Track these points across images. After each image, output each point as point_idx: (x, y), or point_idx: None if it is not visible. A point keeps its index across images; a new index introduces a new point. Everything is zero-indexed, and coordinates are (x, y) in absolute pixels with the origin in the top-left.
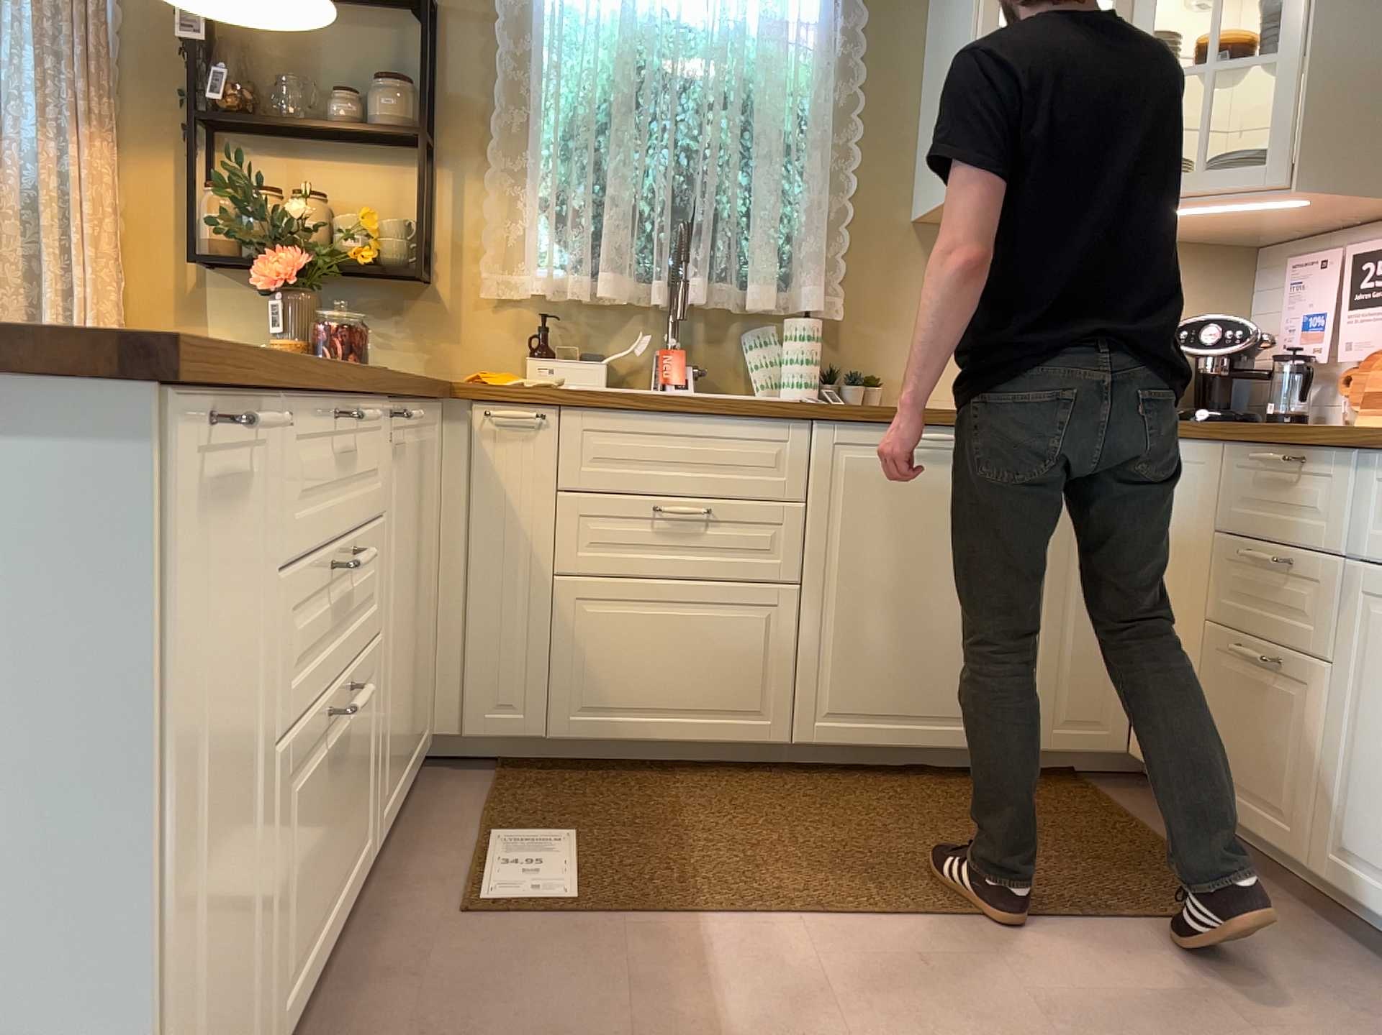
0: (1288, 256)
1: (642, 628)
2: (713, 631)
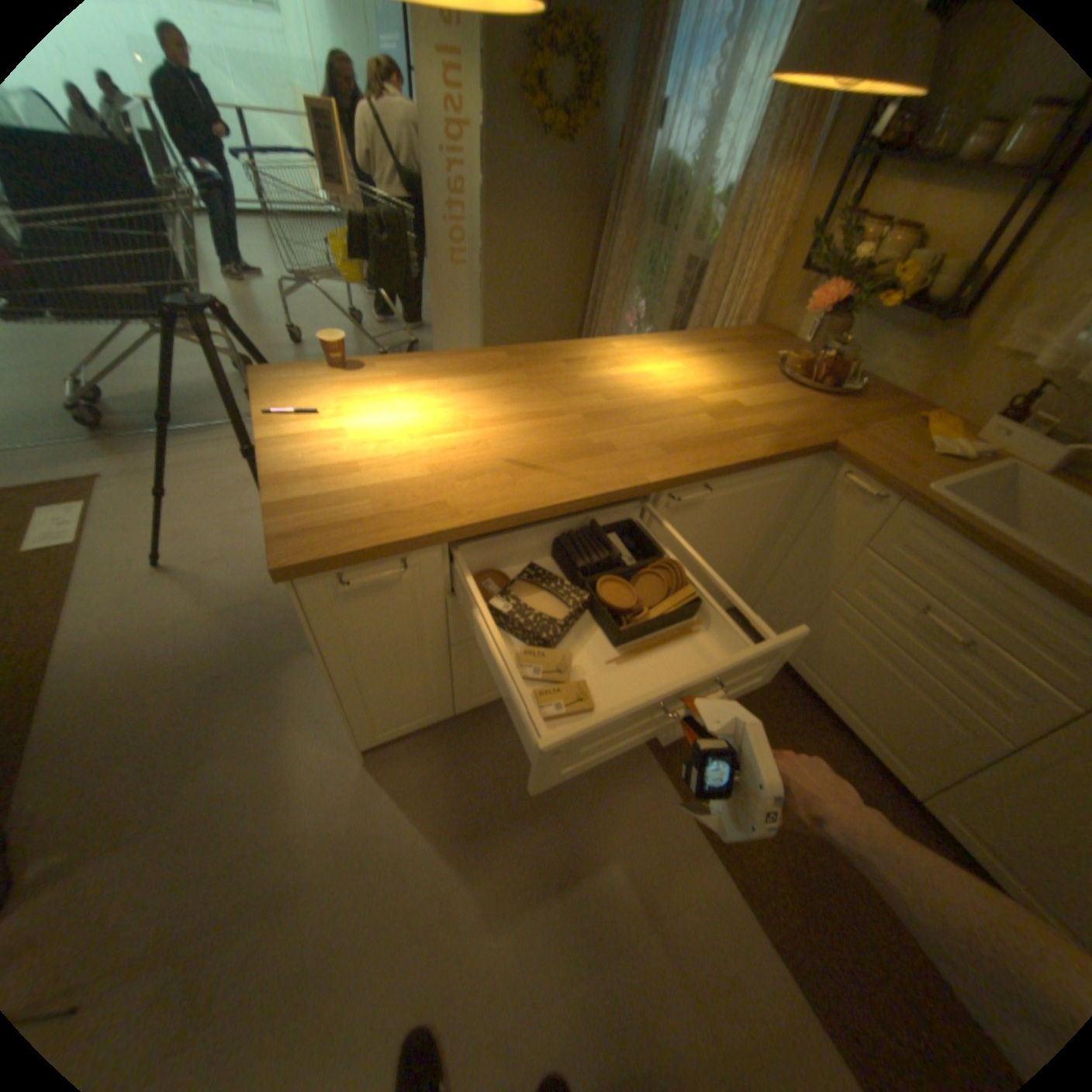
0: None
1: (867, 661)
2: (915, 705)
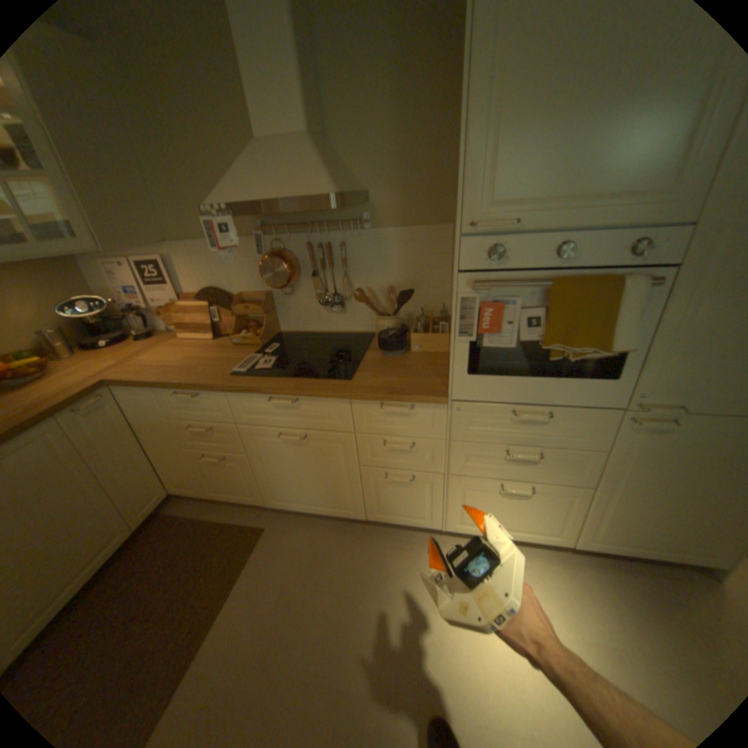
0: (91, 255)
1: None
2: None
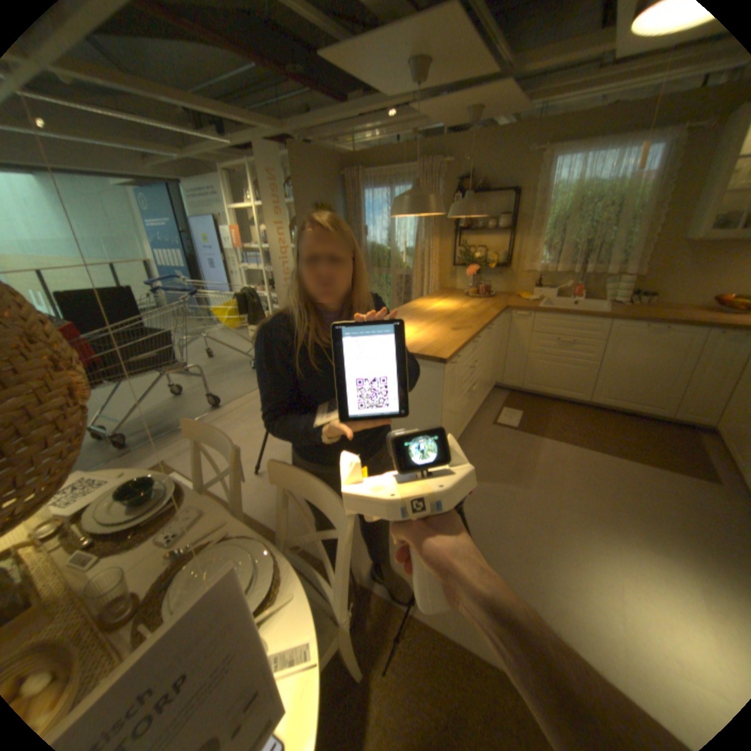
0: None
1: (550, 367)
2: (570, 371)
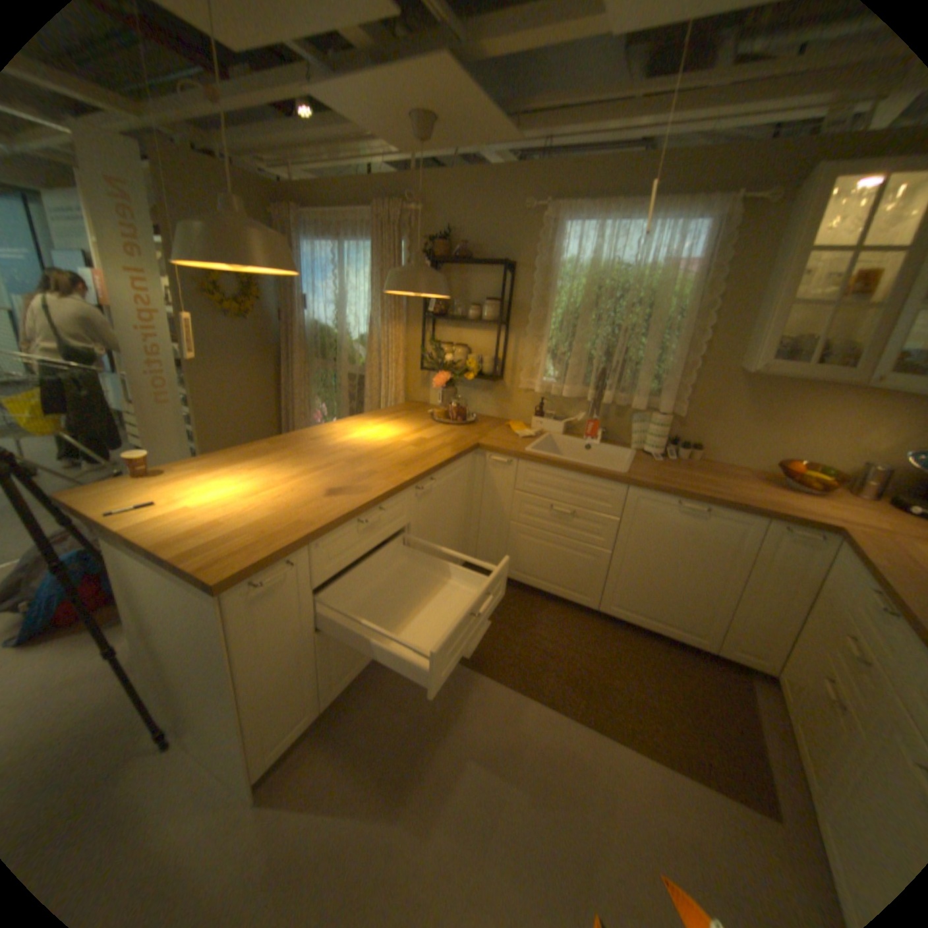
0: None
1: (541, 549)
2: (570, 558)
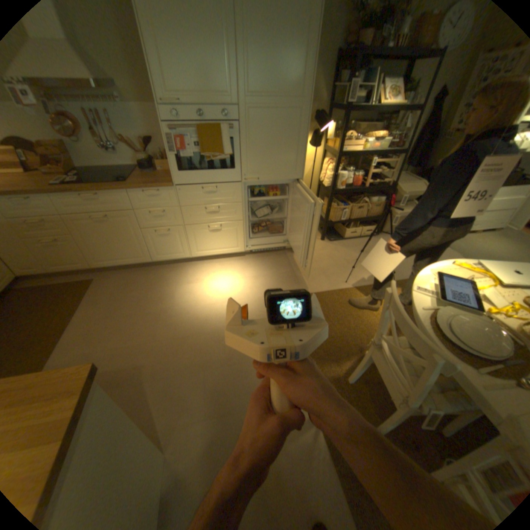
0: None
1: None
2: None
